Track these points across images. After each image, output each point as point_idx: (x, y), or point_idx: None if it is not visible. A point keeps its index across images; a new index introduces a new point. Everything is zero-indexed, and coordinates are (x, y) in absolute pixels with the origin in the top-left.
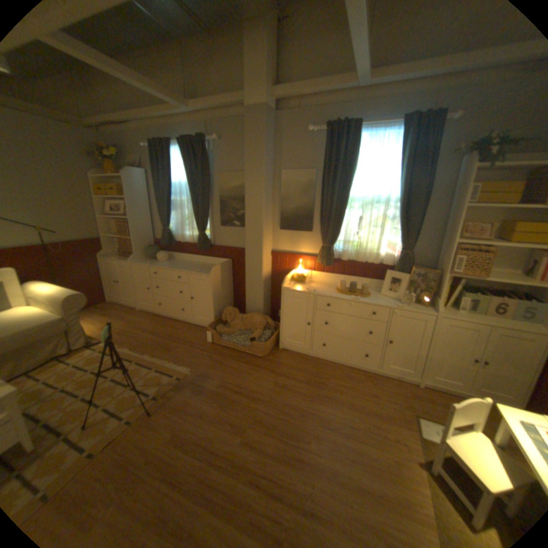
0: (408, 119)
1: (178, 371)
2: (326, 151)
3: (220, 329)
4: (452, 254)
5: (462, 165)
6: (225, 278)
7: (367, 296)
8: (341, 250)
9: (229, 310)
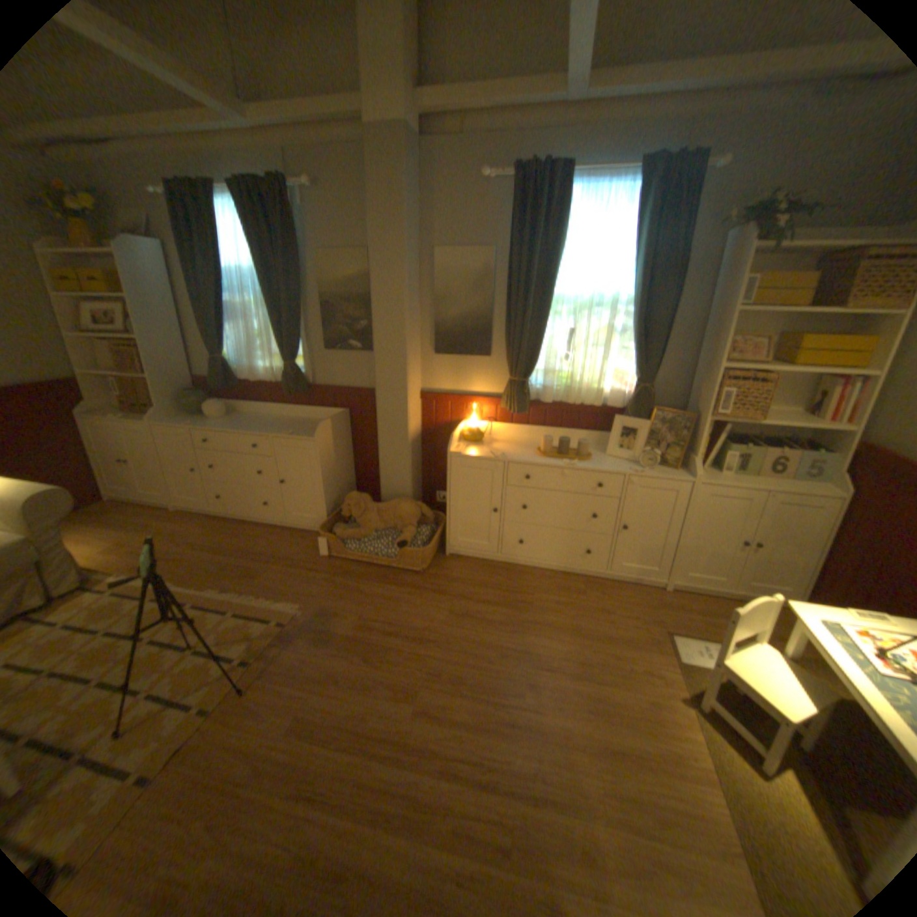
0: (649, 165)
1: (278, 611)
2: (514, 215)
3: (342, 532)
4: (714, 386)
5: (726, 246)
6: (341, 443)
7: (587, 459)
8: (539, 387)
9: (355, 499)
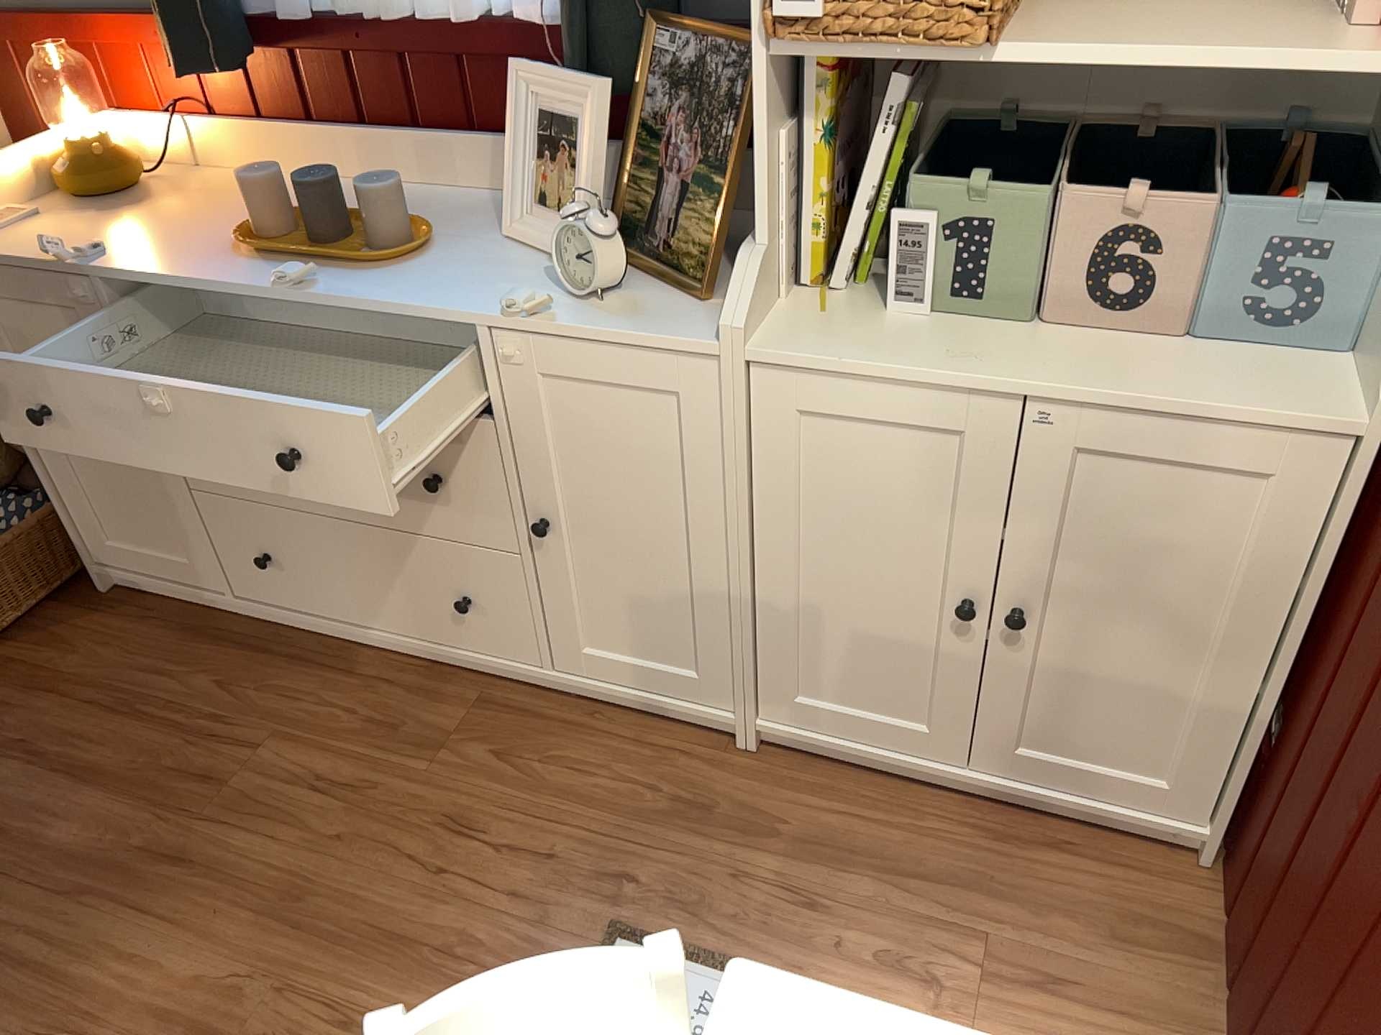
0: None
1: None
2: None
3: None
4: None
5: None
6: None
7: (393, 259)
8: None
9: None
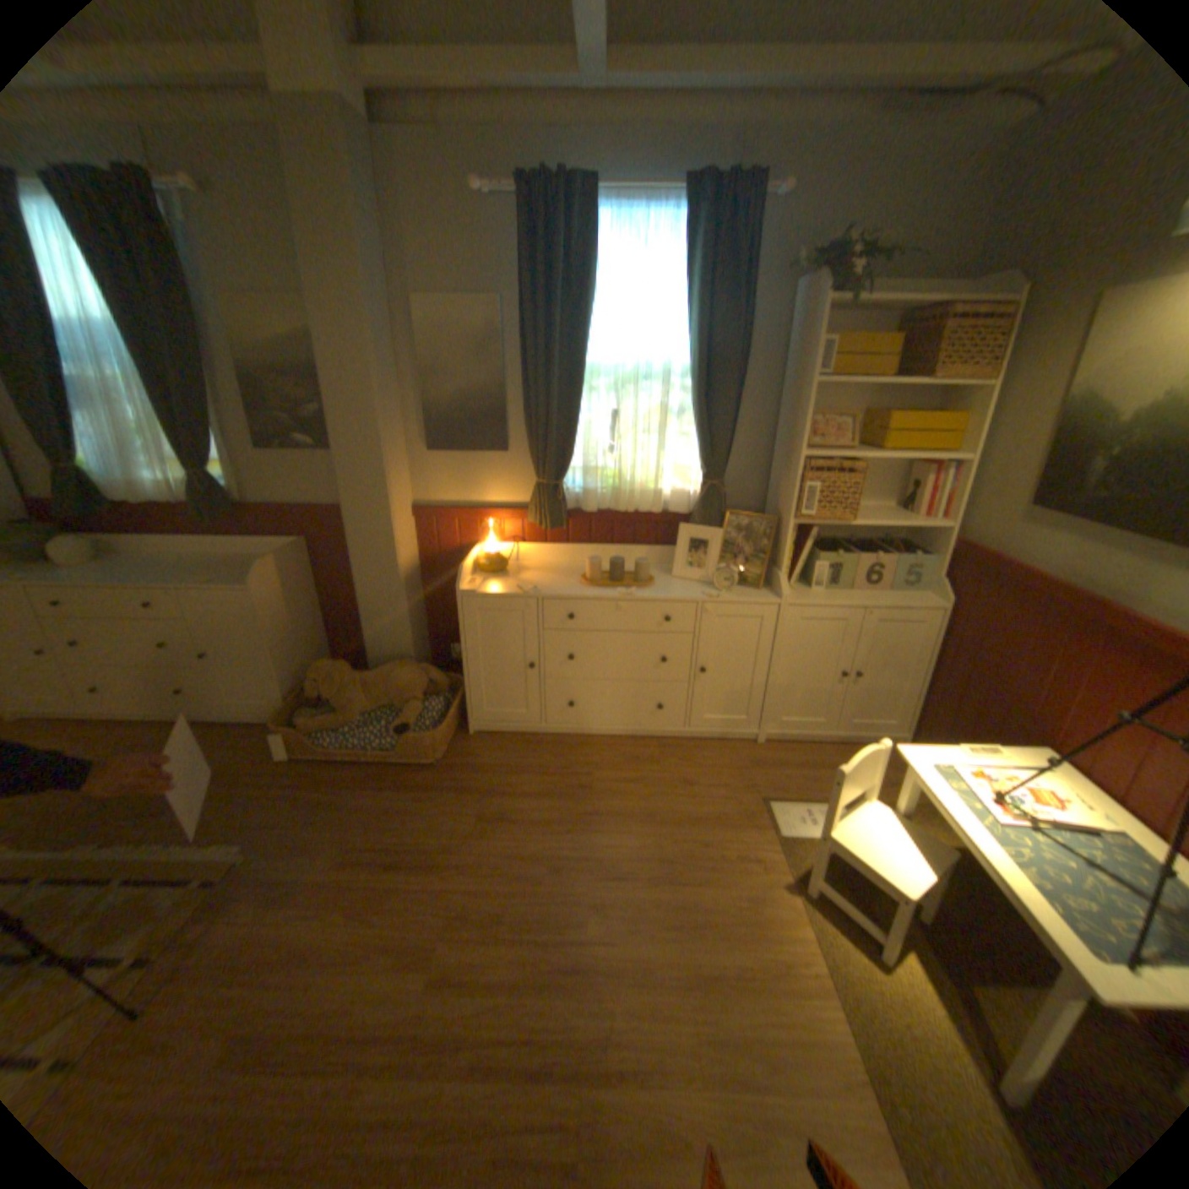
0: (696, 187)
1: (203, 862)
2: (521, 248)
3: (308, 721)
4: (796, 481)
5: (796, 299)
6: (296, 588)
7: (648, 584)
8: (579, 491)
9: (325, 670)
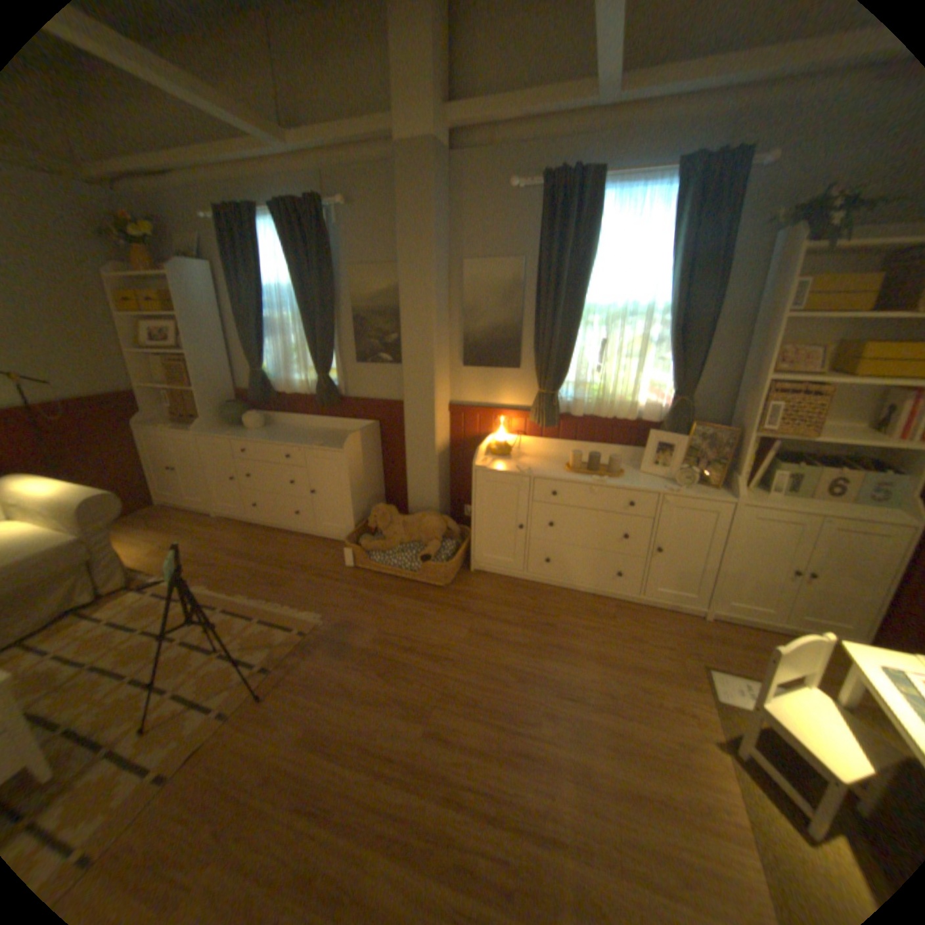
0: (687, 166)
1: (300, 620)
2: (543, 224)
3: (368, 543)
4: (760, 400)
5: (775, 248)
6: (370, 454)
7: (619, 475)
8: (570, 399)
9: (381, 510)
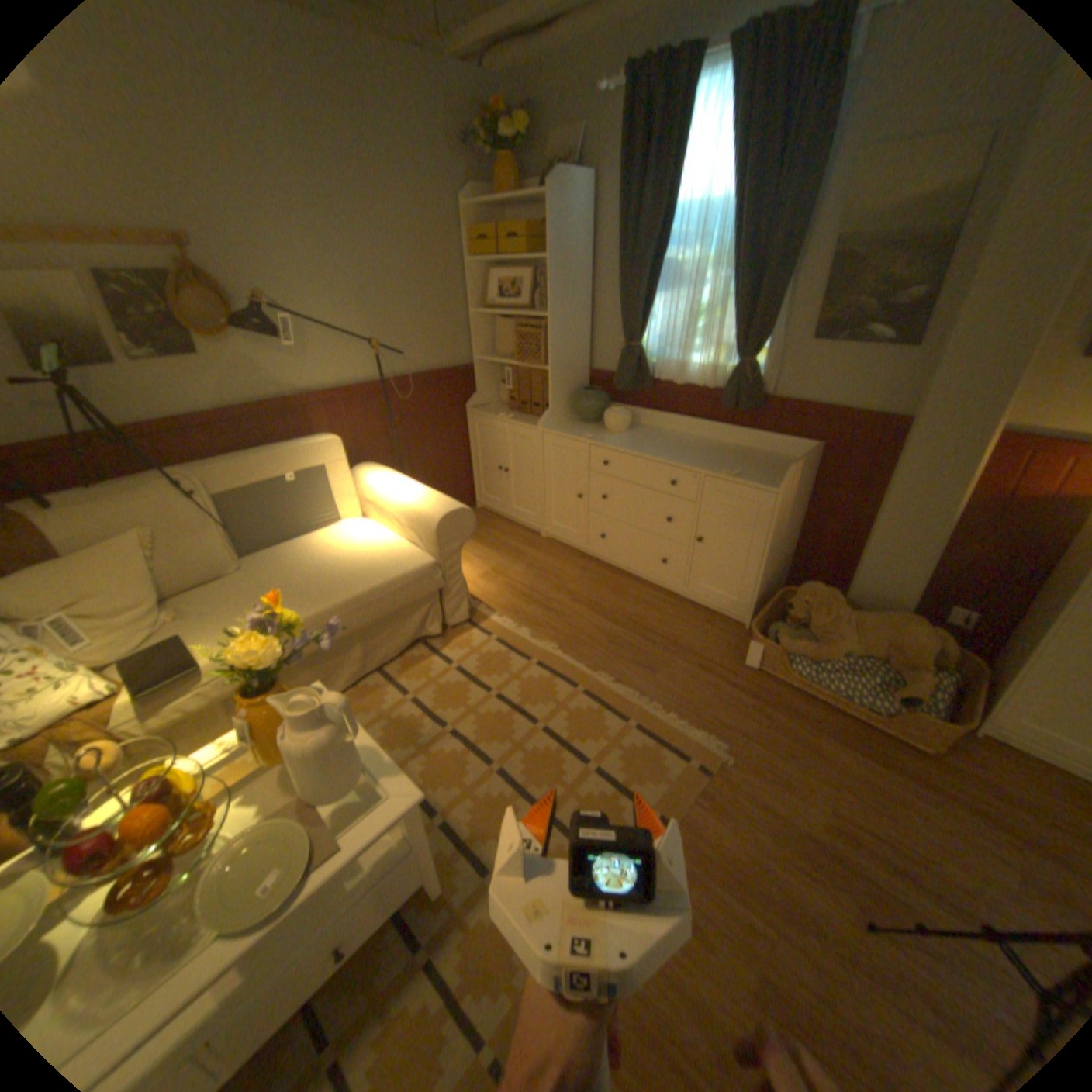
0: None
1: (698, 742)
2: None
3: (791, 640)
4: None
5: None
6: (801, 494)
7: None
8: None
9: (822, 594)
